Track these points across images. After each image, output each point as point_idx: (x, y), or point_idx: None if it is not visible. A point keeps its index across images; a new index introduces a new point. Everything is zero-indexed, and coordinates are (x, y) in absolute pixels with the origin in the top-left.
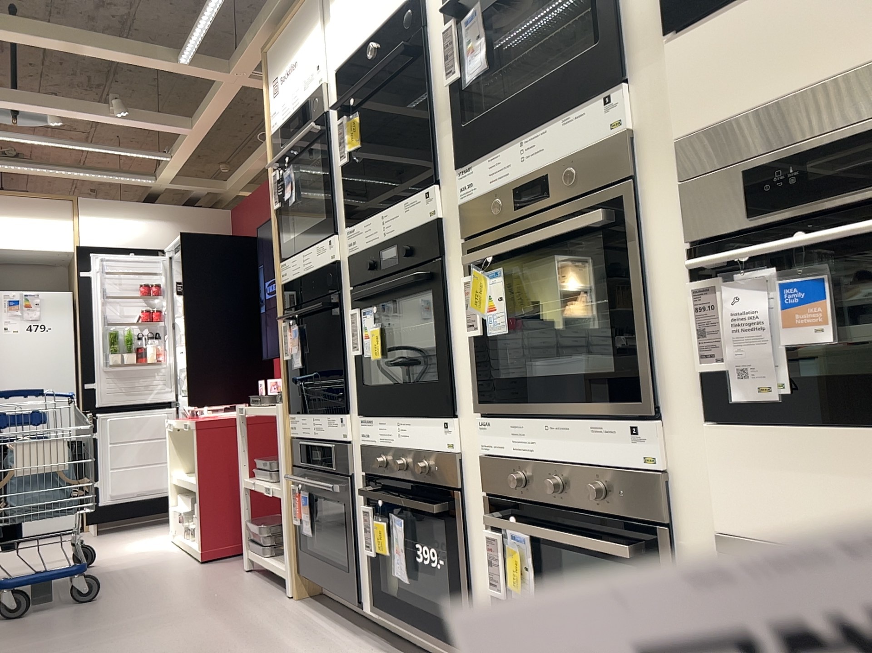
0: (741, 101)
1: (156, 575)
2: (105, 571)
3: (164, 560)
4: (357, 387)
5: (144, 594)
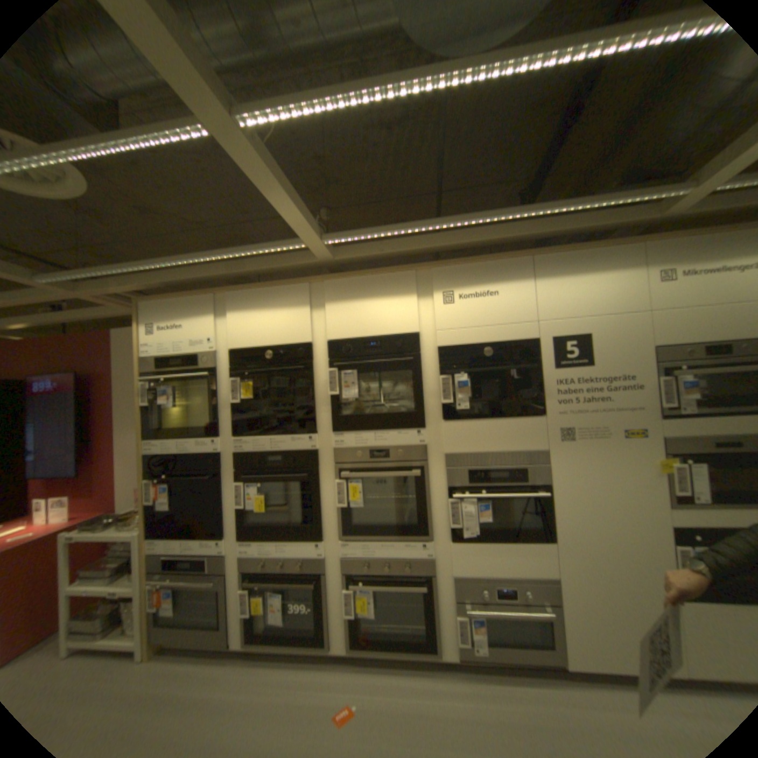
0: (468, 451)
1: None
2: None
3: None
4: (234, 527)
5: None
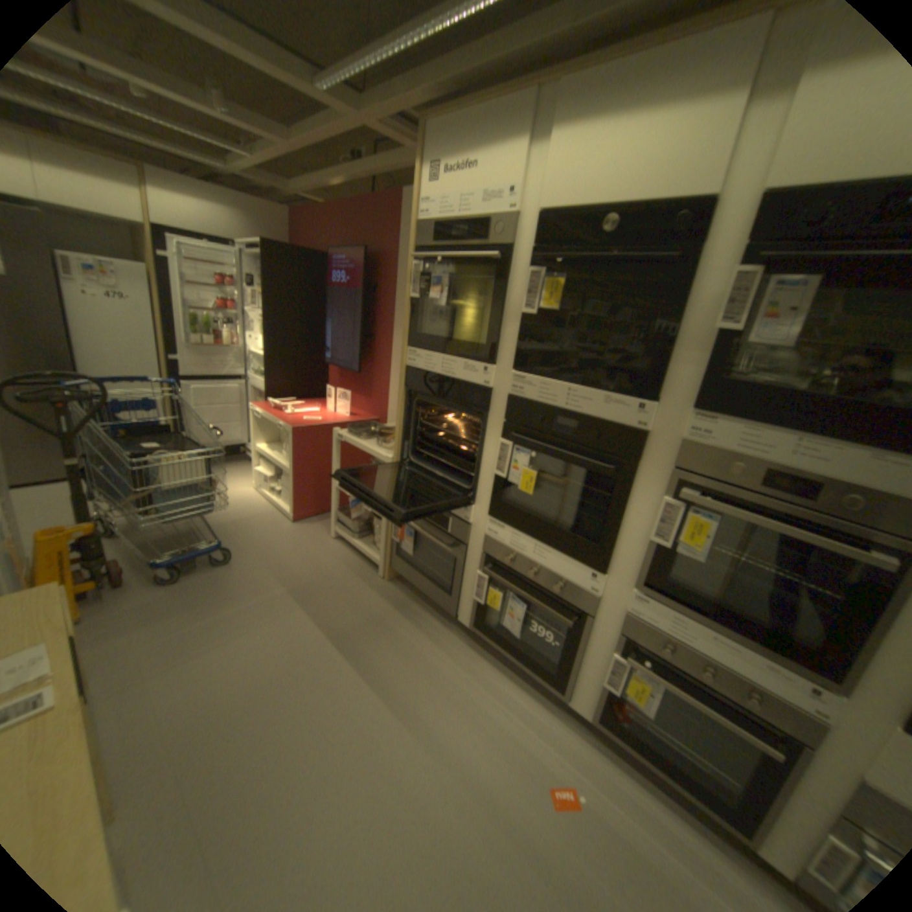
0: None
1: (262, 536)
2: (216, 525)
3: (259, 517)
4: (489, 494)
5: (265, 562)
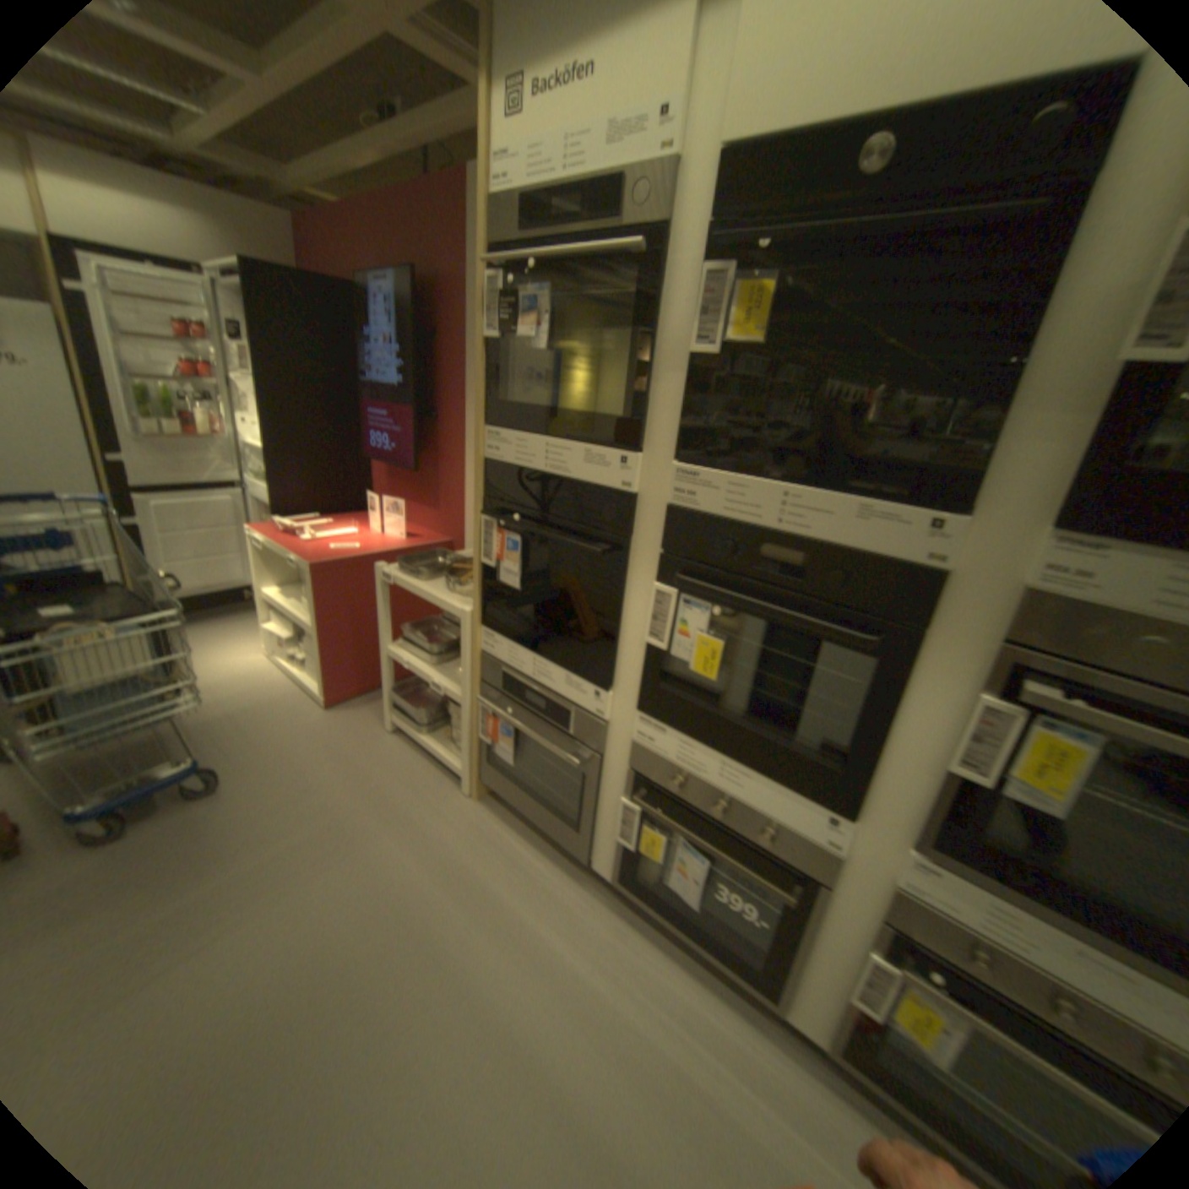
0: None
1: (274, 733)
2: (199, 720)
3: (272, 701)
4: (637, 672)
5: (277, 780)
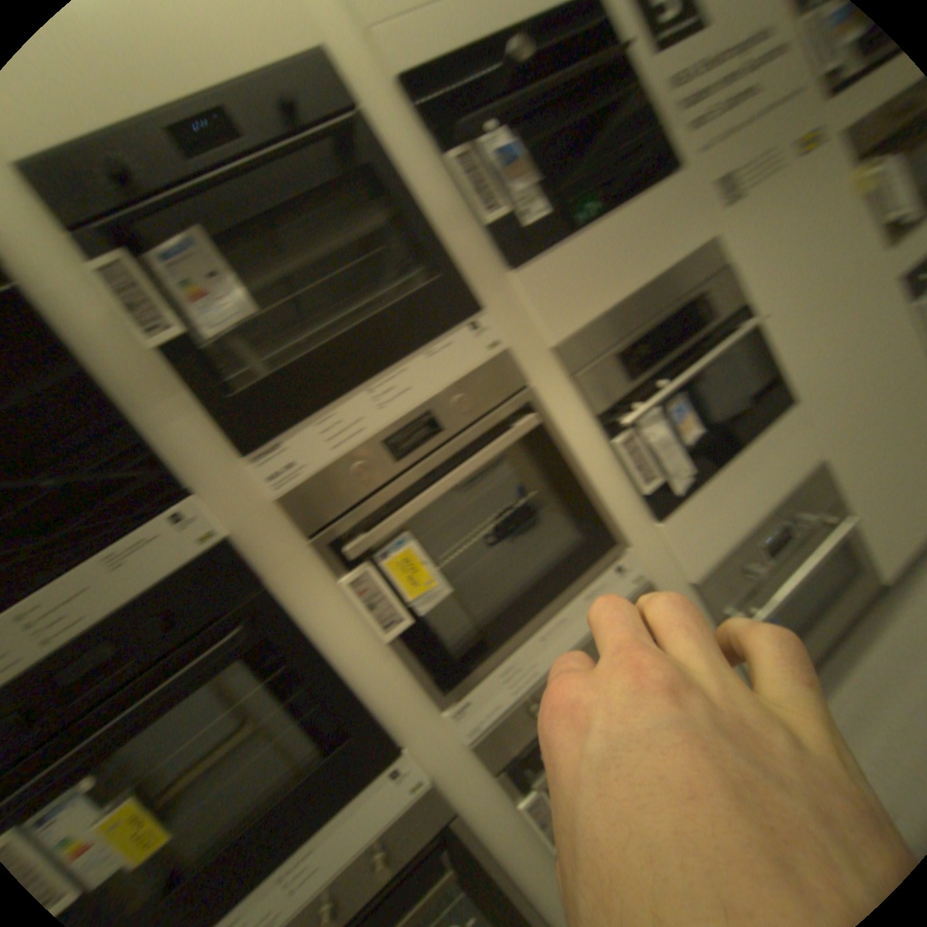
0: (596, 308)
1: None
2: None
3: None
4: None
5: None
